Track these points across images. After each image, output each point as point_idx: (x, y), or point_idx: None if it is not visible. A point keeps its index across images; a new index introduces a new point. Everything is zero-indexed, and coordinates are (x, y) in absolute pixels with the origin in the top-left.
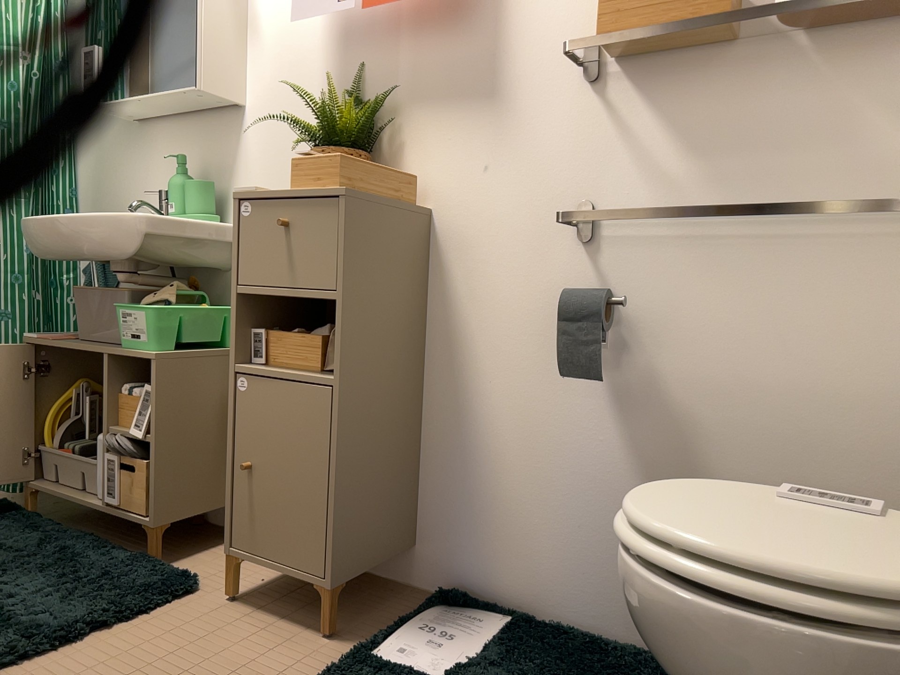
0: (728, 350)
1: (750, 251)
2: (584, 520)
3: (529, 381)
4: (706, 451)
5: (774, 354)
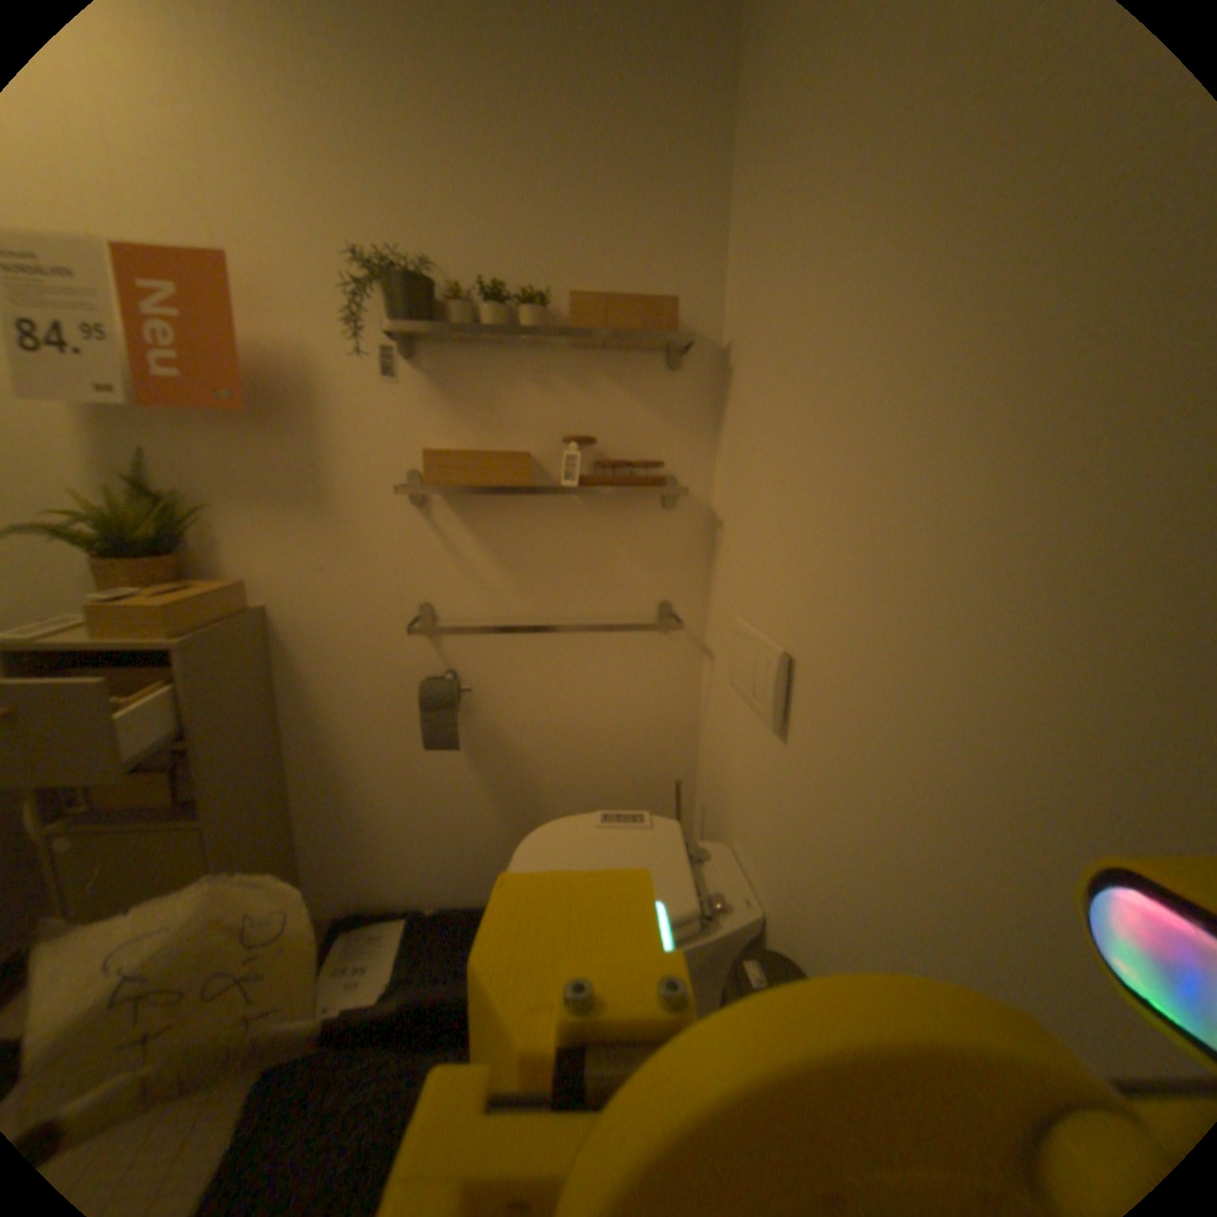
0: (549, 705)
1: (559, 638)
2: (455, 836)
3: (395, 745)
4: (540, 772)
5: (578, 705)
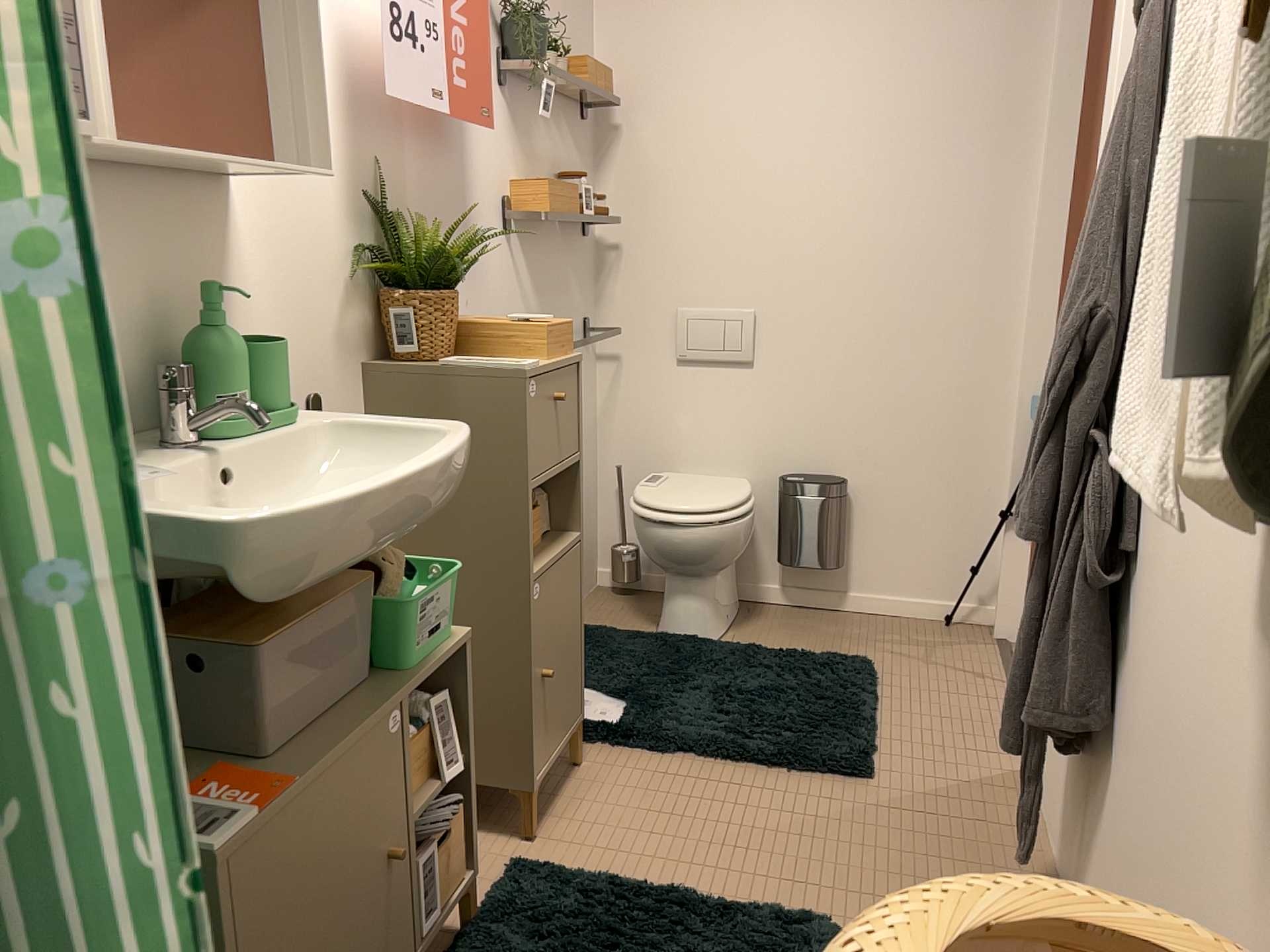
0: None
1: None
2: None
3: None
4: None
5: None
